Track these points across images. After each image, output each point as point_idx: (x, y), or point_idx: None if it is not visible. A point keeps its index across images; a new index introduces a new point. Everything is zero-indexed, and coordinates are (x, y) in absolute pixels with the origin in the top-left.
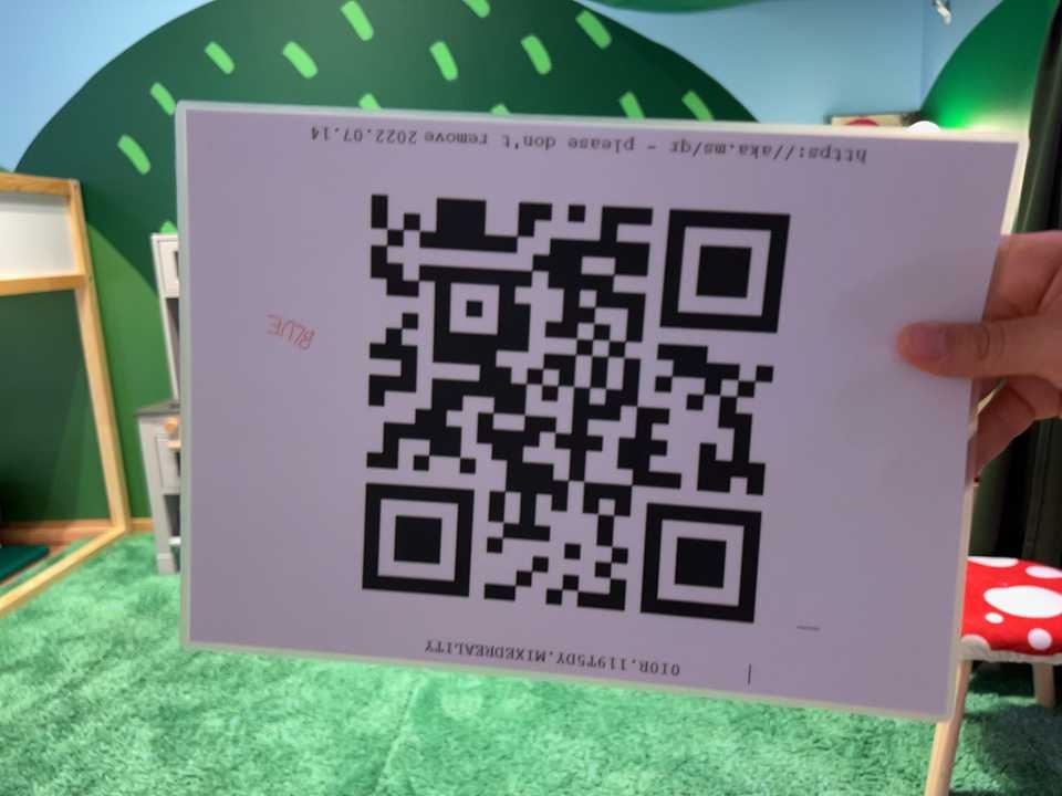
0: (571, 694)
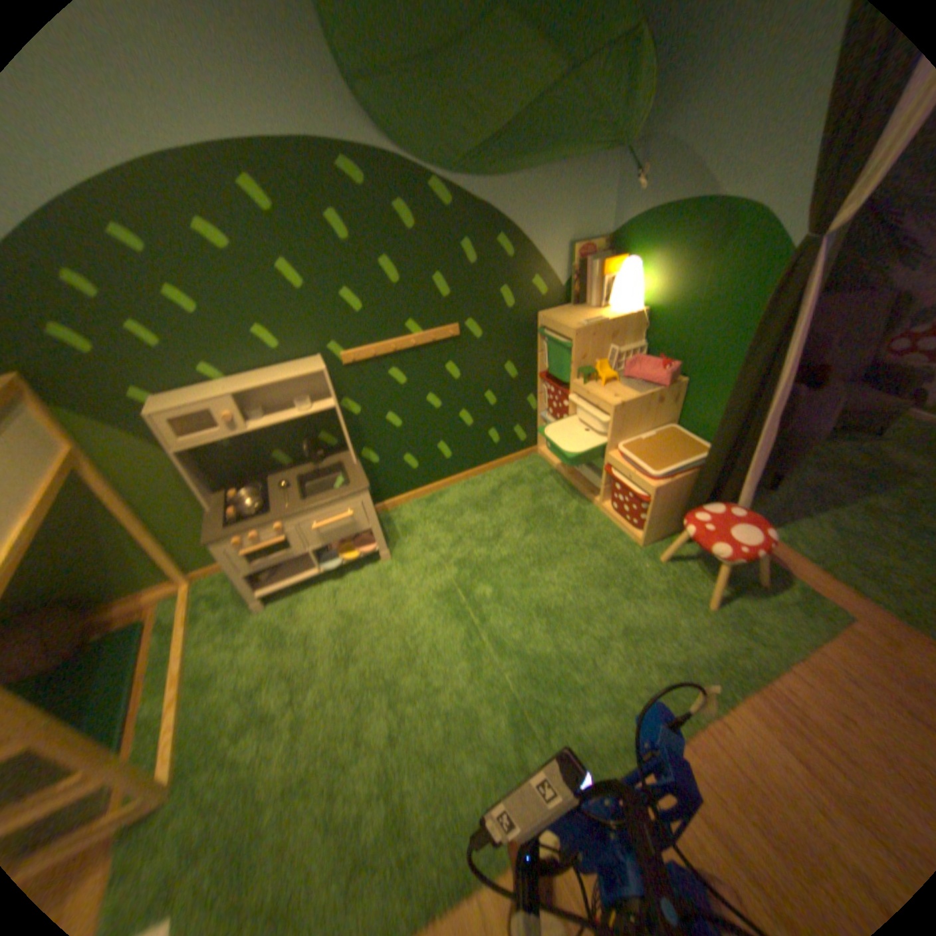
0: (550, 608)
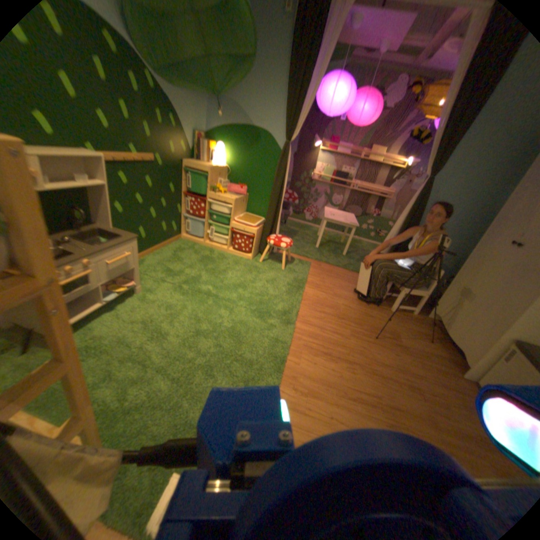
0: (236, 284)
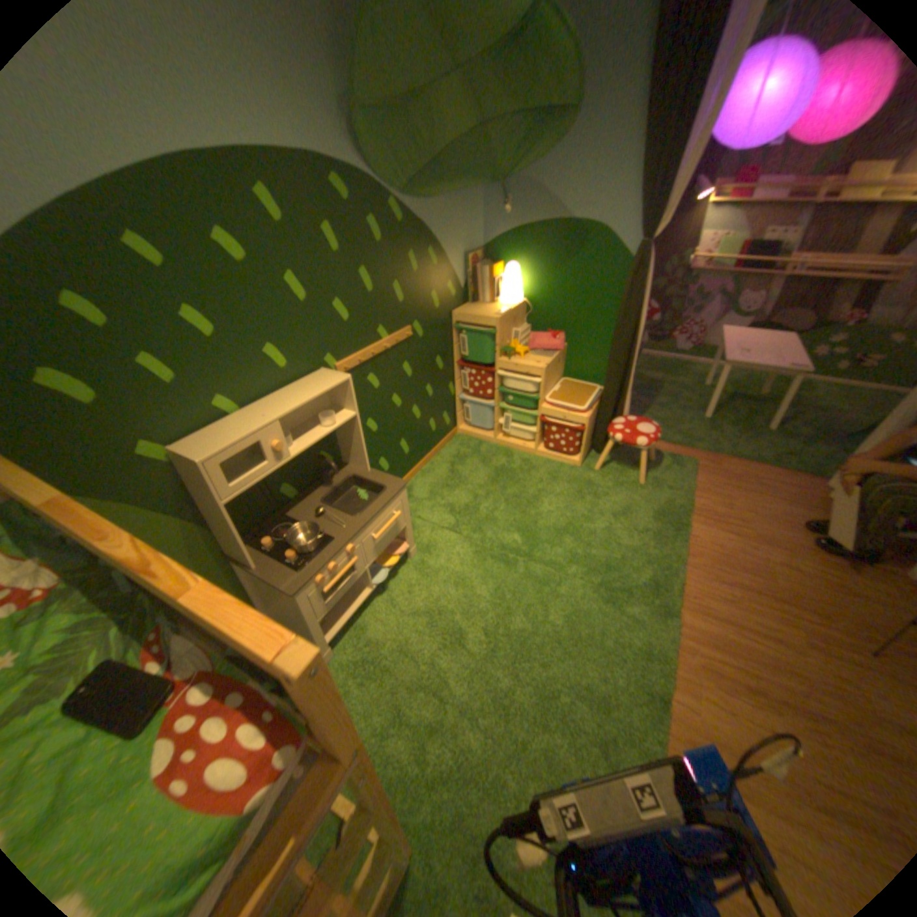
0: (562, 526)
